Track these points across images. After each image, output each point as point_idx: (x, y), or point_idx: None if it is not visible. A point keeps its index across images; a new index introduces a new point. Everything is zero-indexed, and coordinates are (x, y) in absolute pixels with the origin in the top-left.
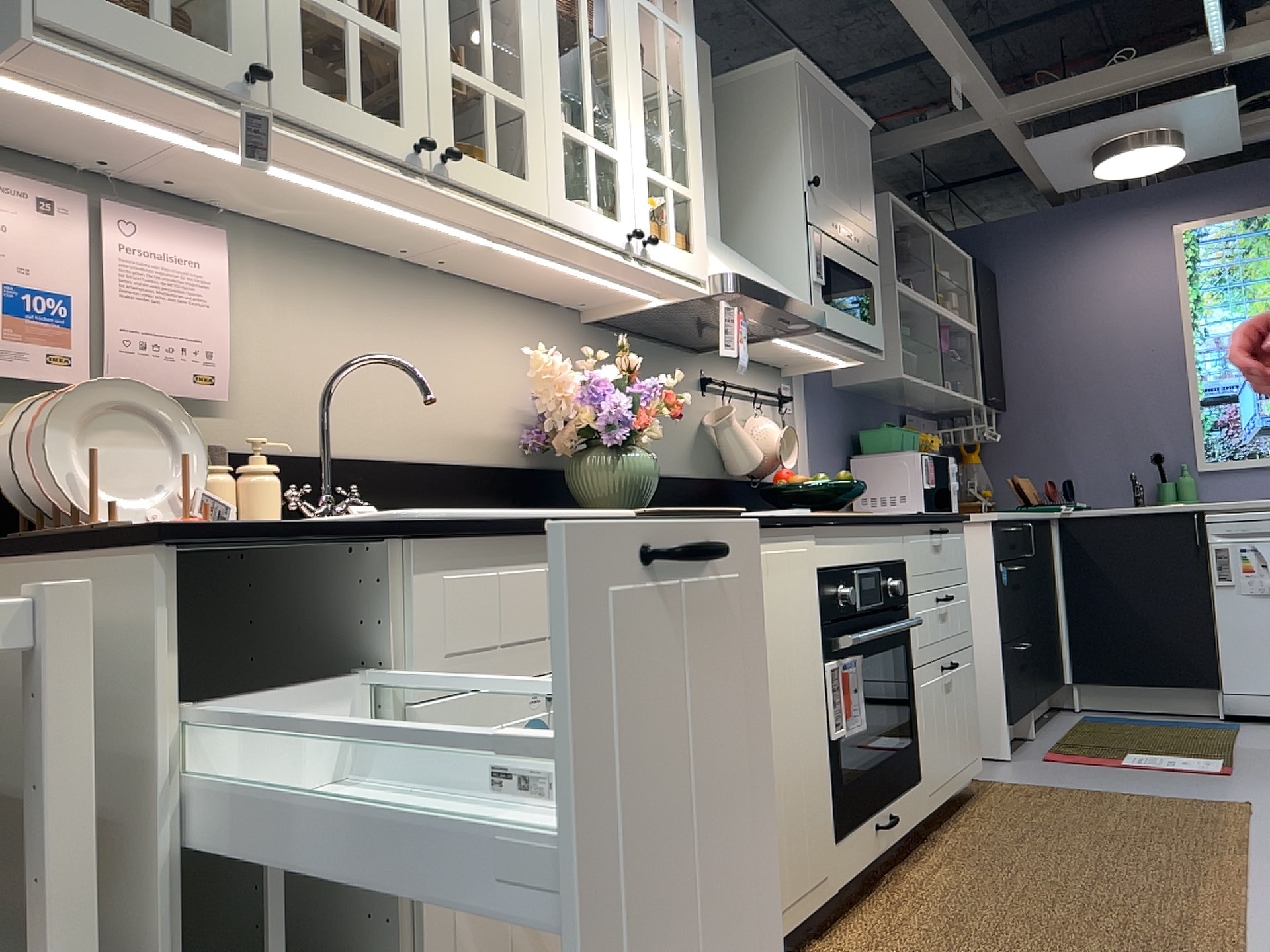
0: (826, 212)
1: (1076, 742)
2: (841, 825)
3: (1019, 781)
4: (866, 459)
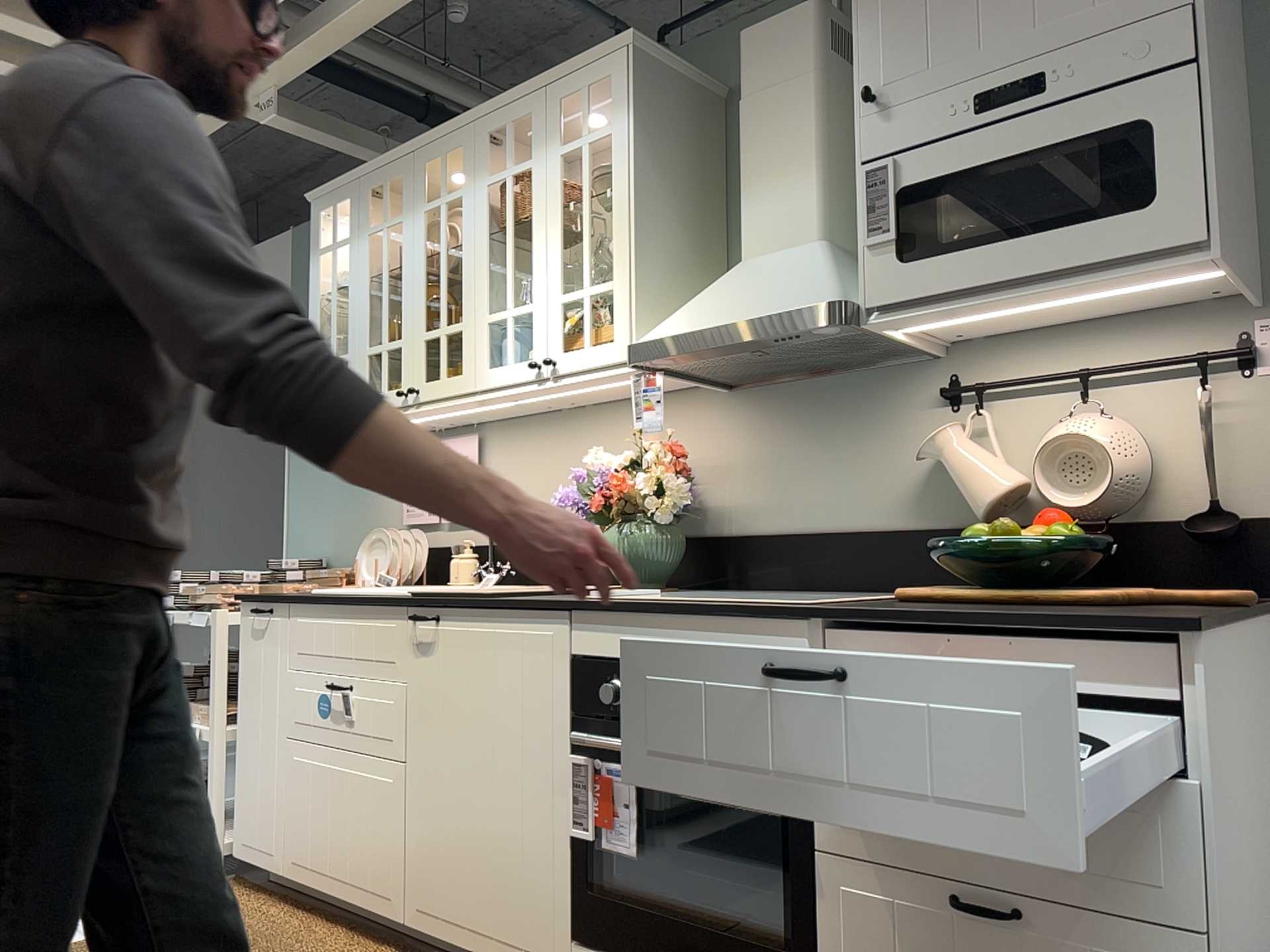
0: (916, 110)
1: None
2: (583, 933)
3: None
4: None
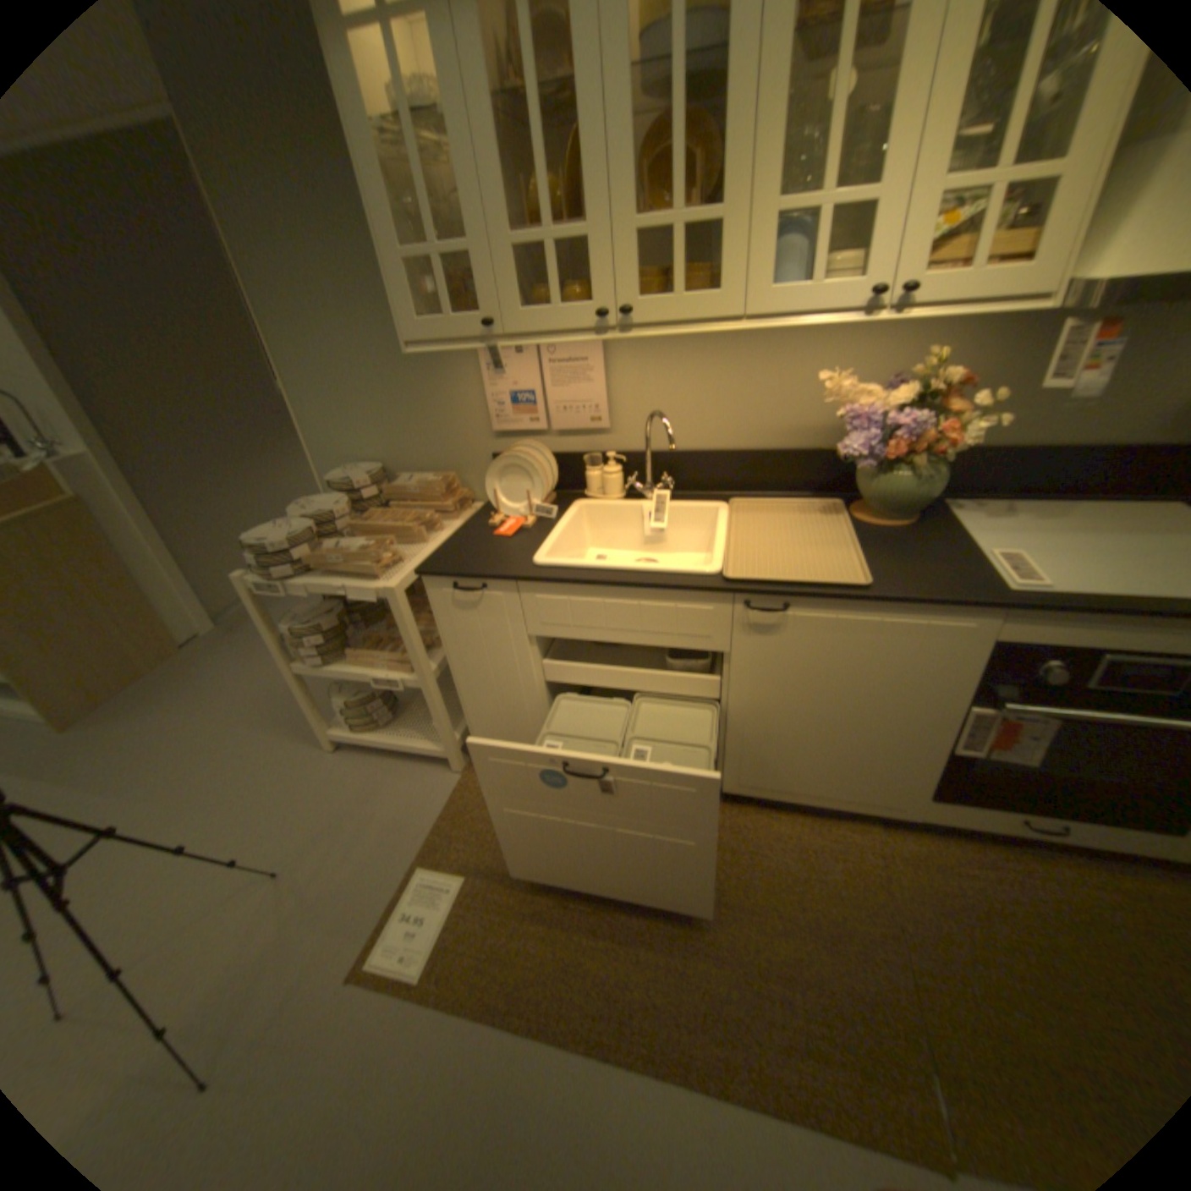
0: None
1: None
2: (948, 799)
3: None
4: None
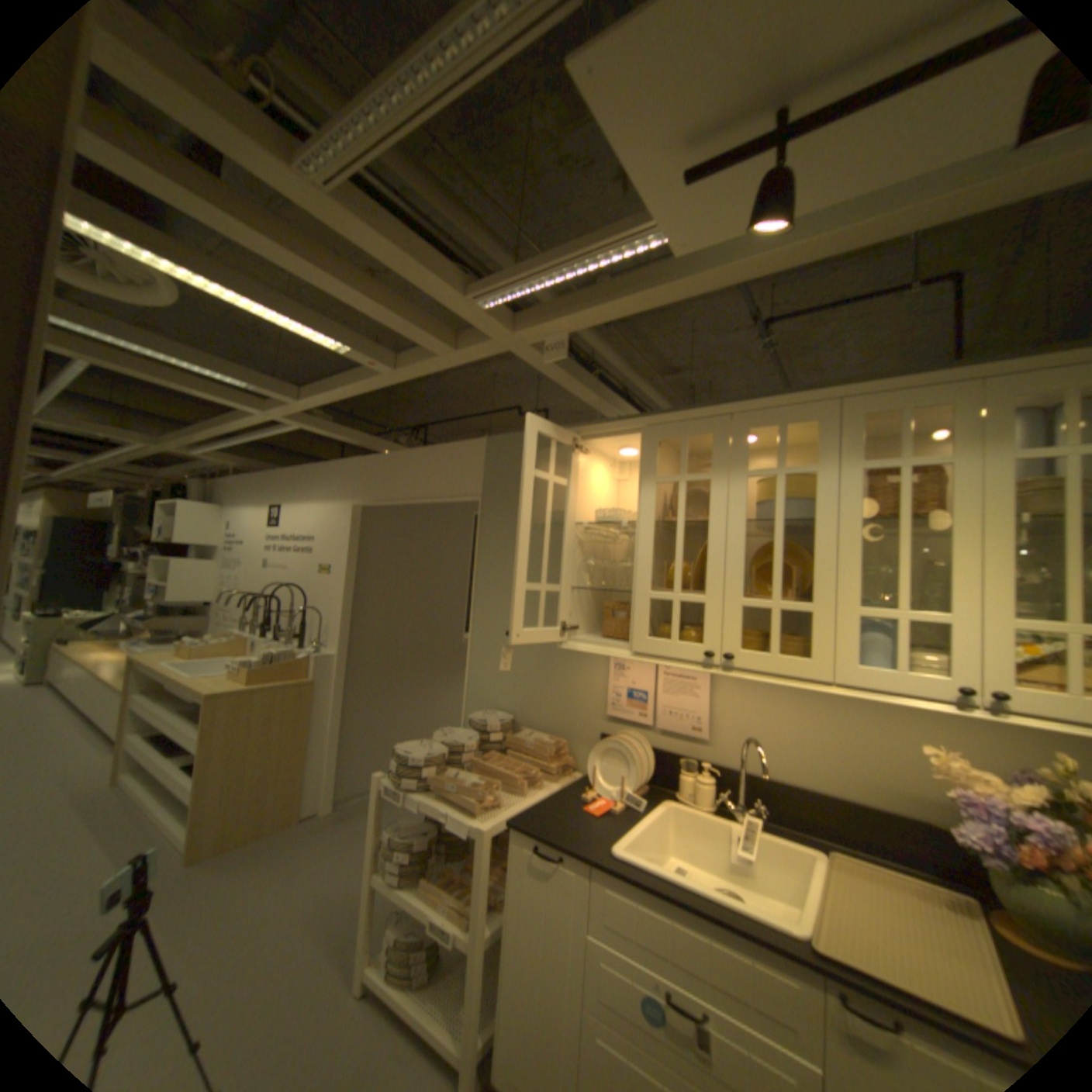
0: None
1: None
2: None
3: None
4: None
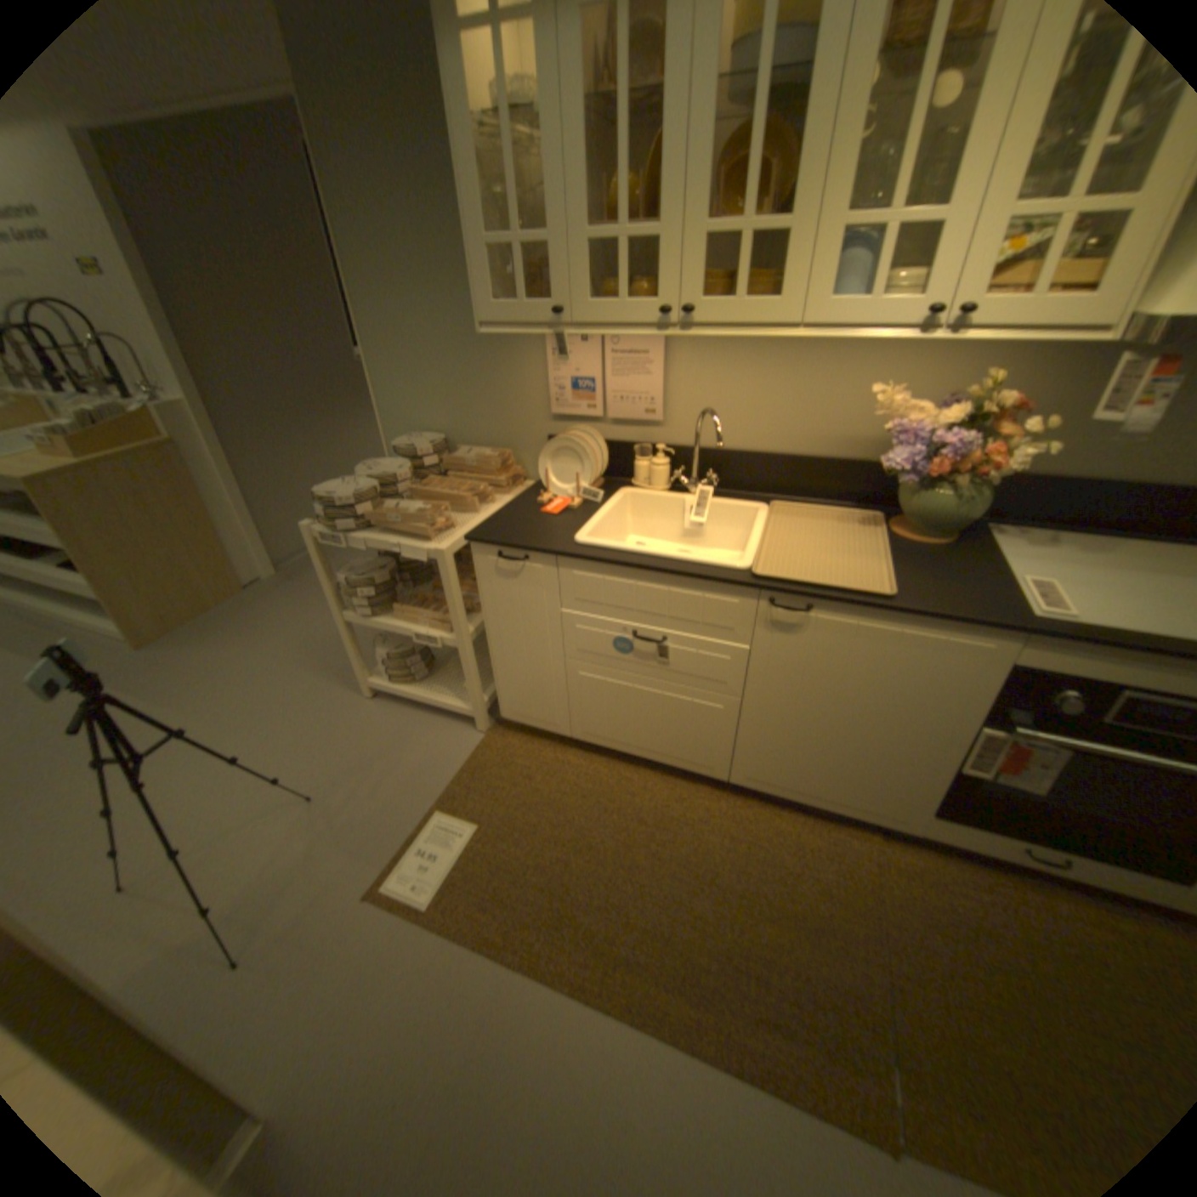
0: None
1: None
2: (951, 817)
3: None
4: None
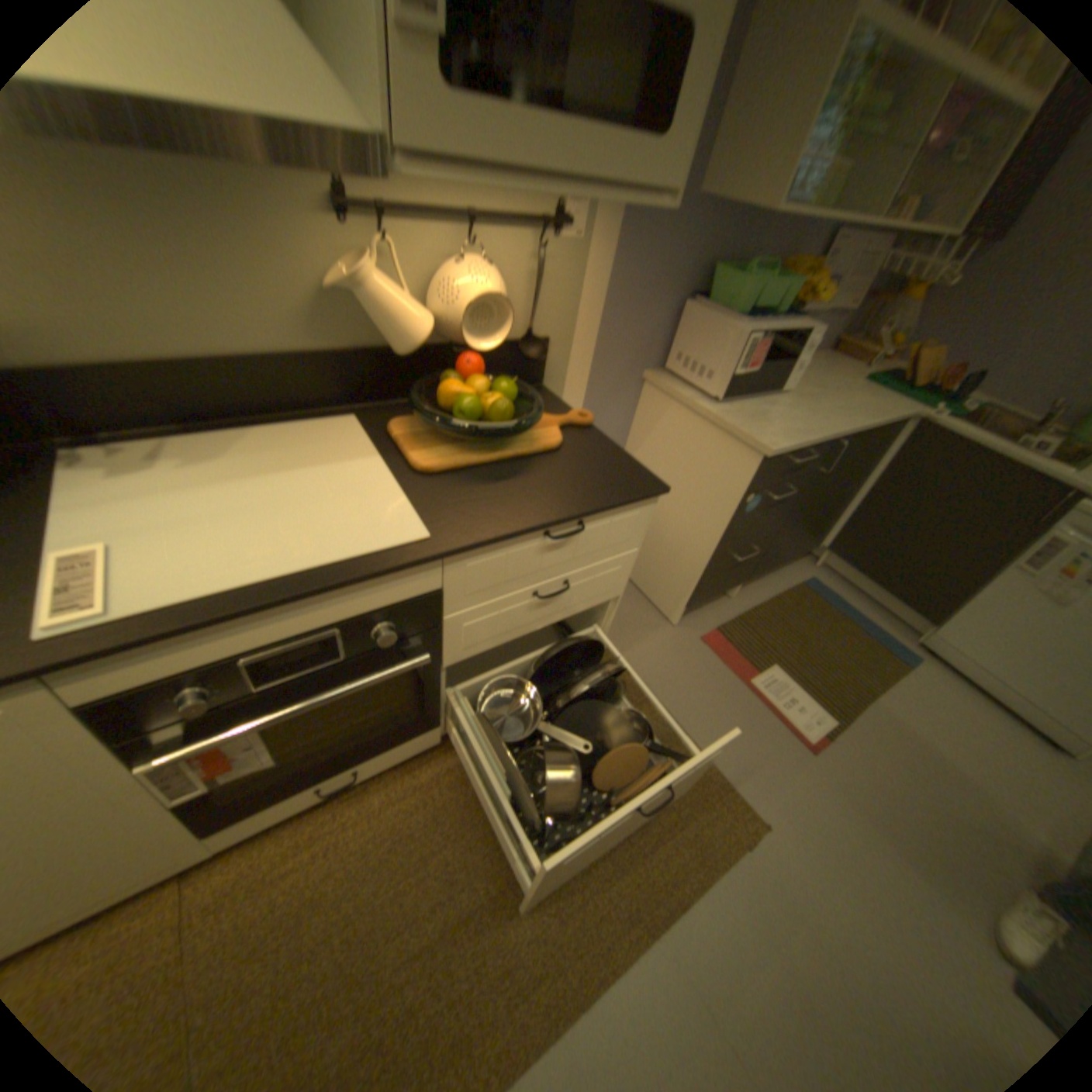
0: None
1: (753, 625)
2: (215, 826)
3: (639, 667)
4: (703, 303)
